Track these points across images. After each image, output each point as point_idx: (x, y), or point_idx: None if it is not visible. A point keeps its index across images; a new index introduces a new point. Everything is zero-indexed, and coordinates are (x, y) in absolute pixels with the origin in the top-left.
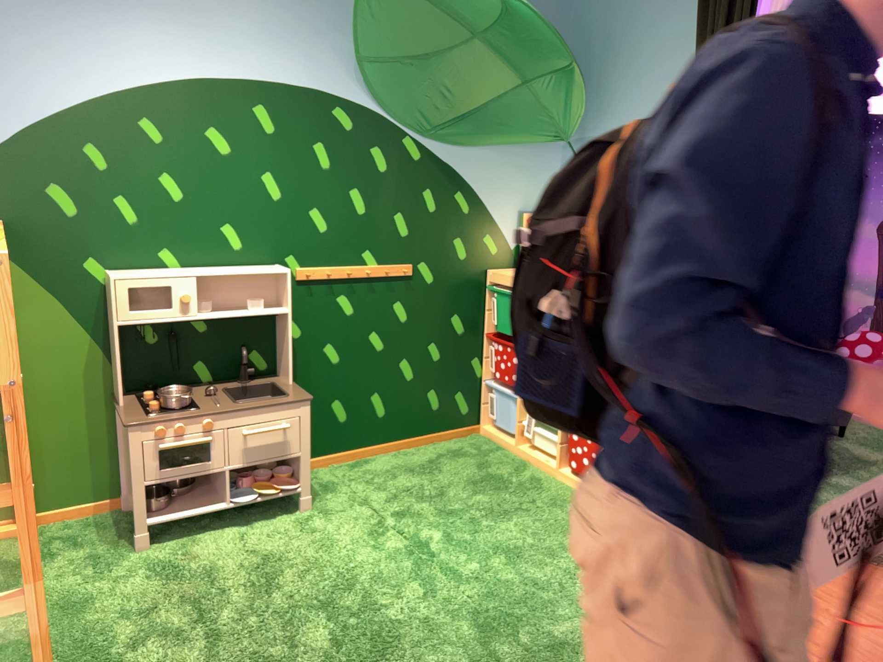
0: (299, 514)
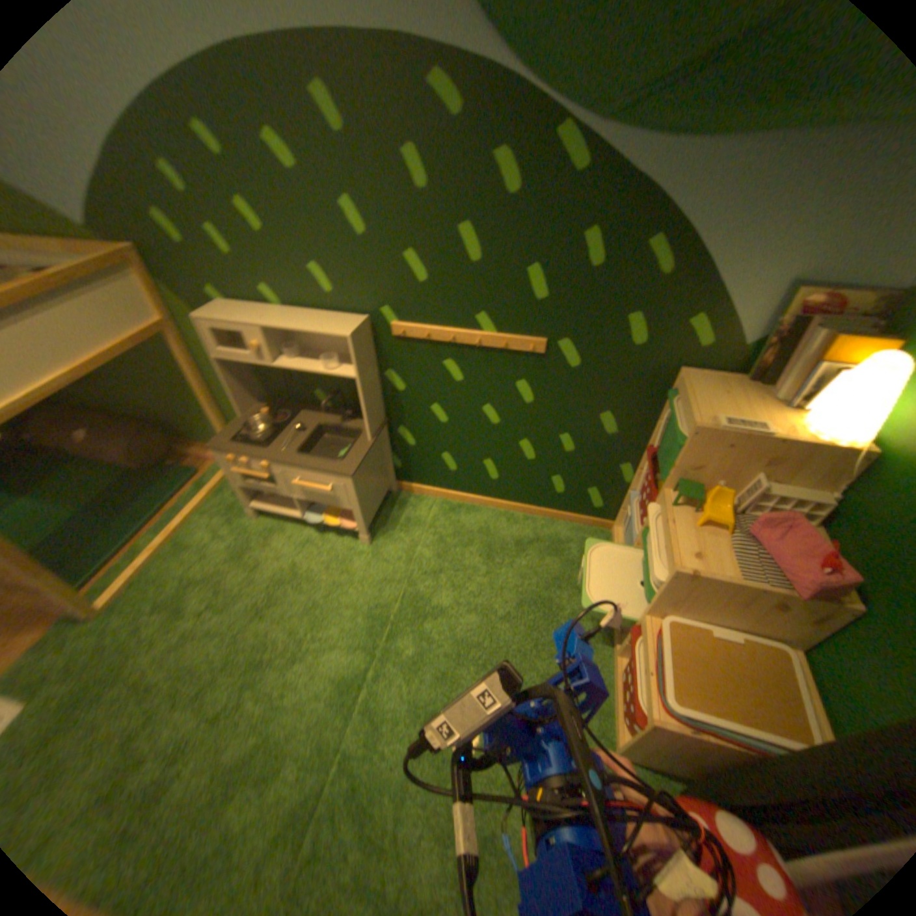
0: (353, 548)
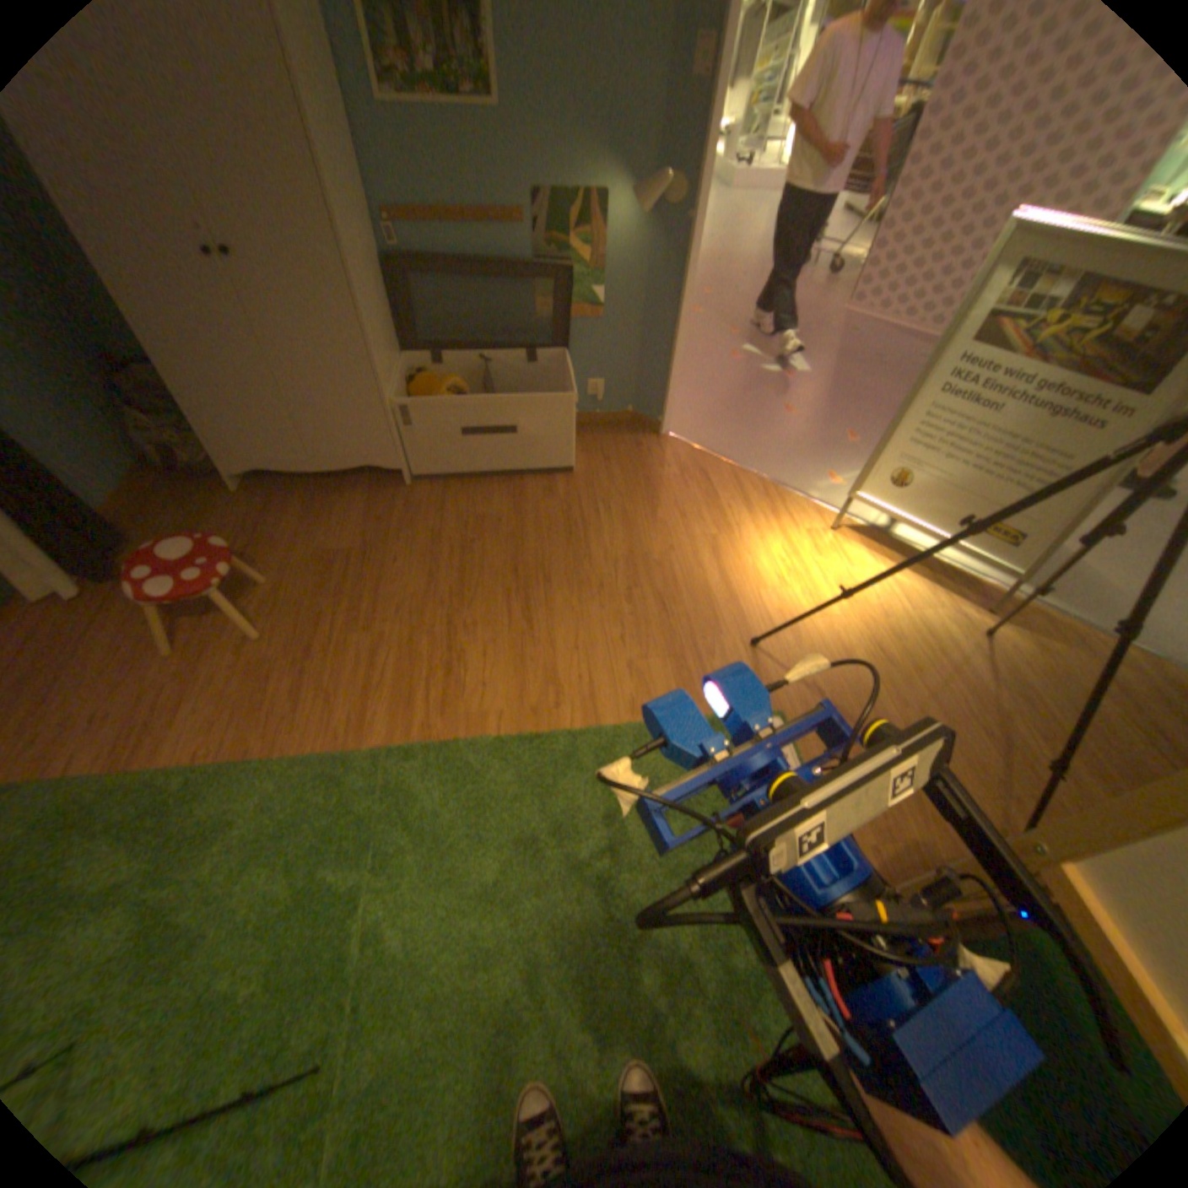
0: None
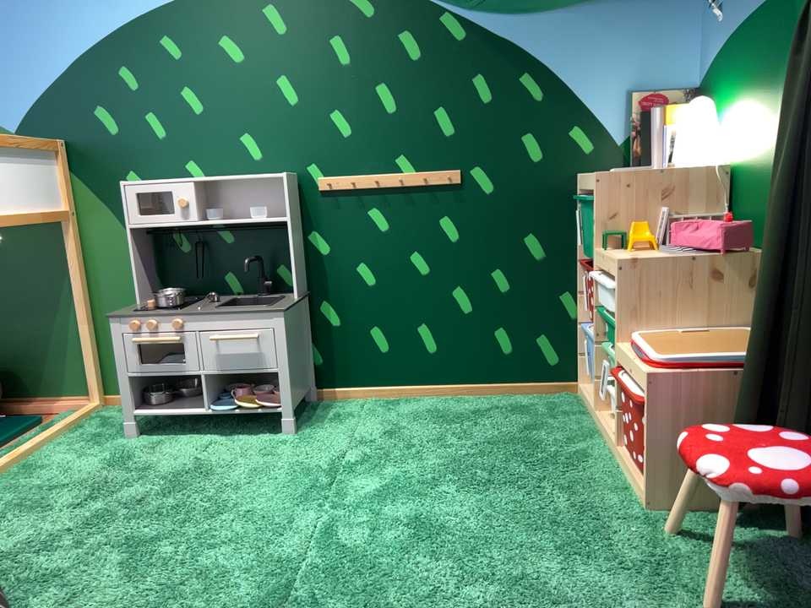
0: (272, 440)
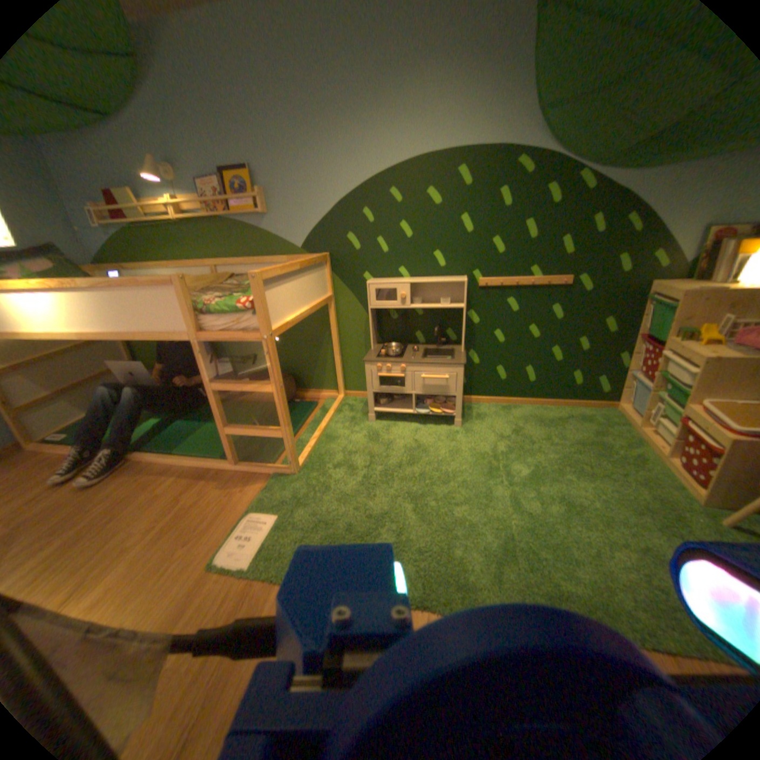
0: (448, 428)
